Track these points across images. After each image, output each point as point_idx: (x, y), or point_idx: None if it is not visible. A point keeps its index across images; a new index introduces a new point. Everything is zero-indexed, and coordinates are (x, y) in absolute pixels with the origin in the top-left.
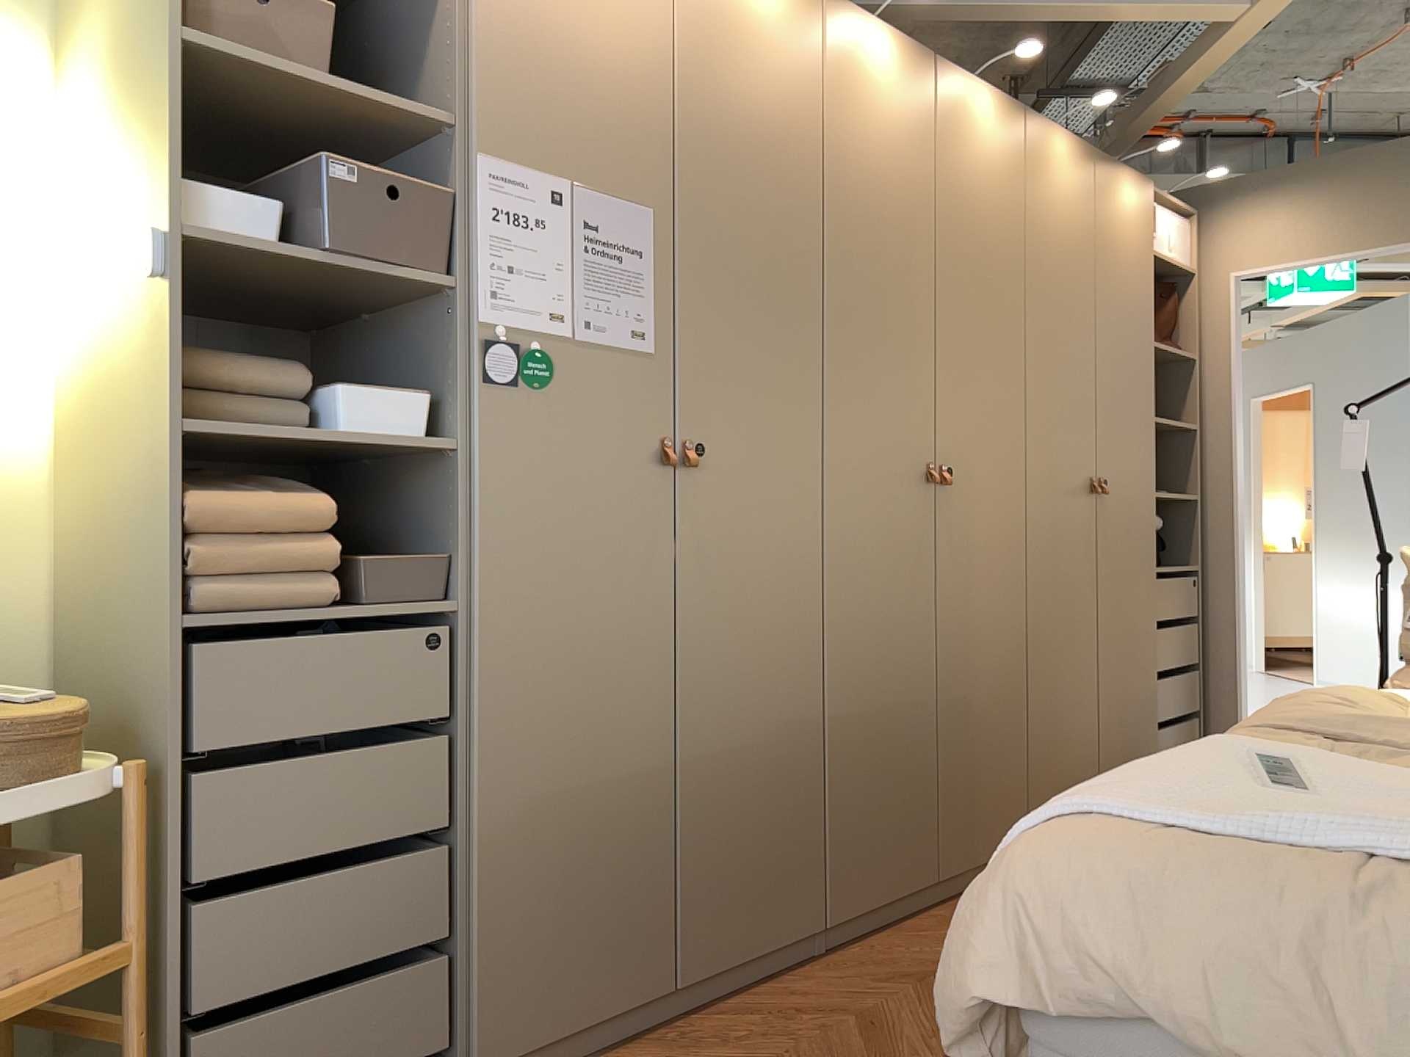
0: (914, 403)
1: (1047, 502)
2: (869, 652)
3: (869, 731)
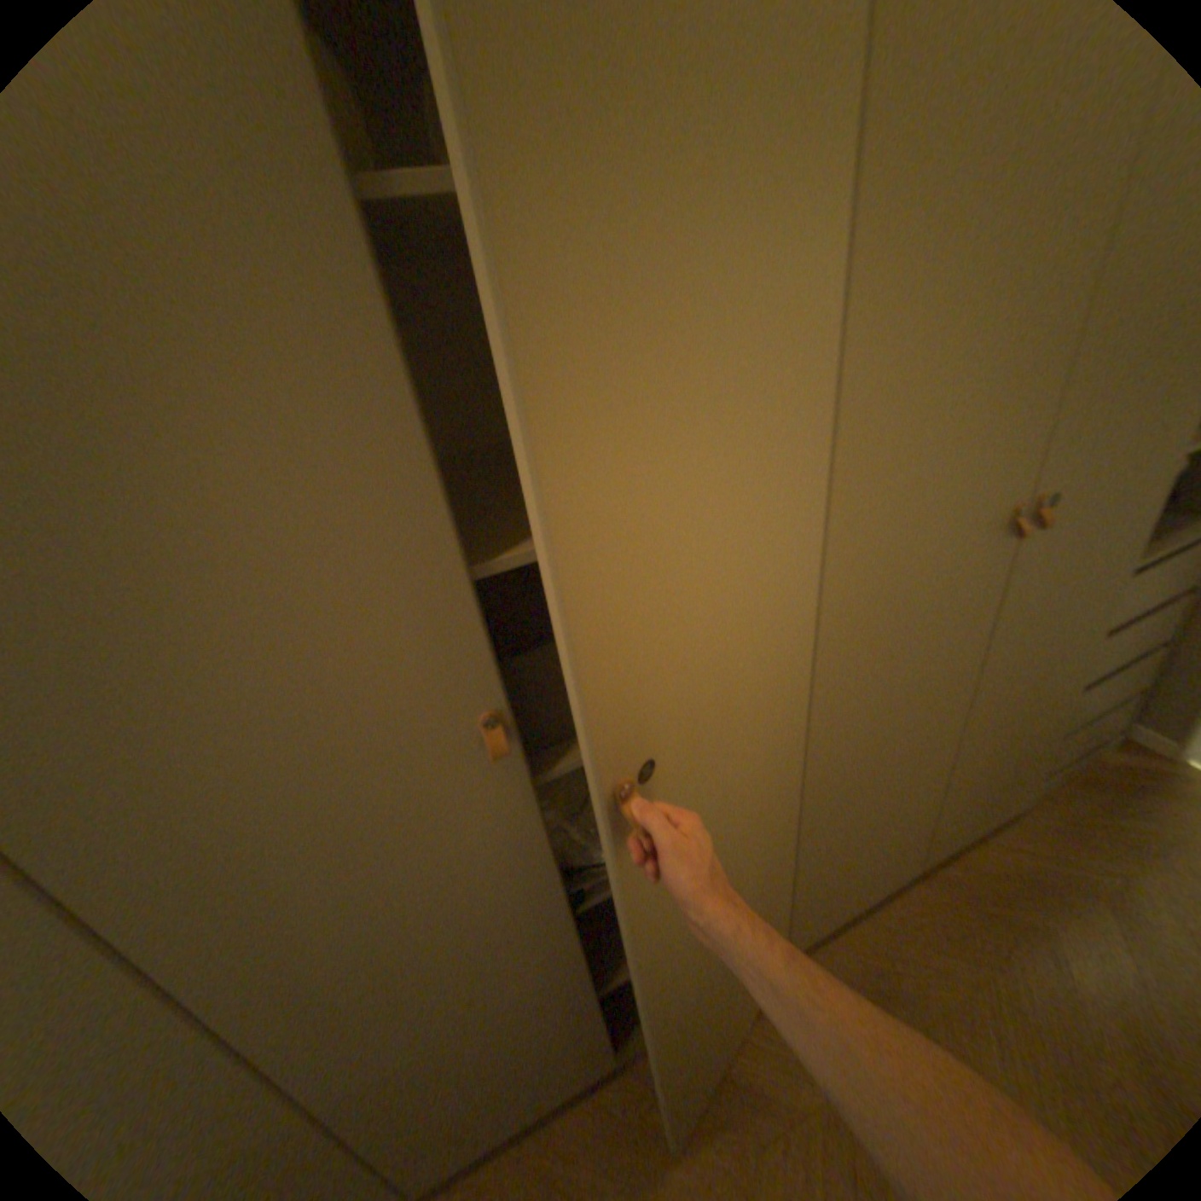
0: (366, 646)
1: (873, 616)
2: (385, 1021)
3: (424, 1071)
